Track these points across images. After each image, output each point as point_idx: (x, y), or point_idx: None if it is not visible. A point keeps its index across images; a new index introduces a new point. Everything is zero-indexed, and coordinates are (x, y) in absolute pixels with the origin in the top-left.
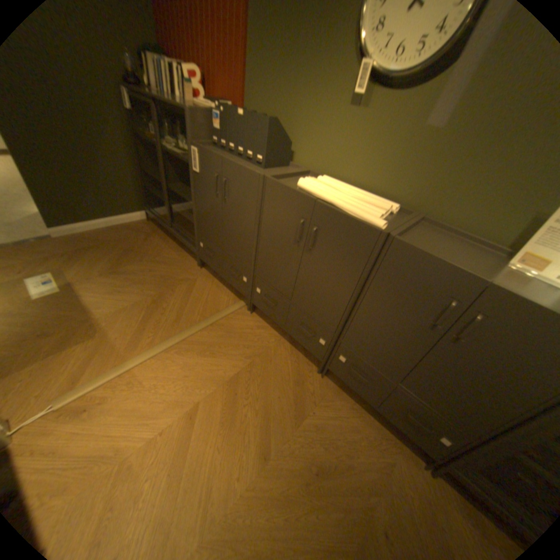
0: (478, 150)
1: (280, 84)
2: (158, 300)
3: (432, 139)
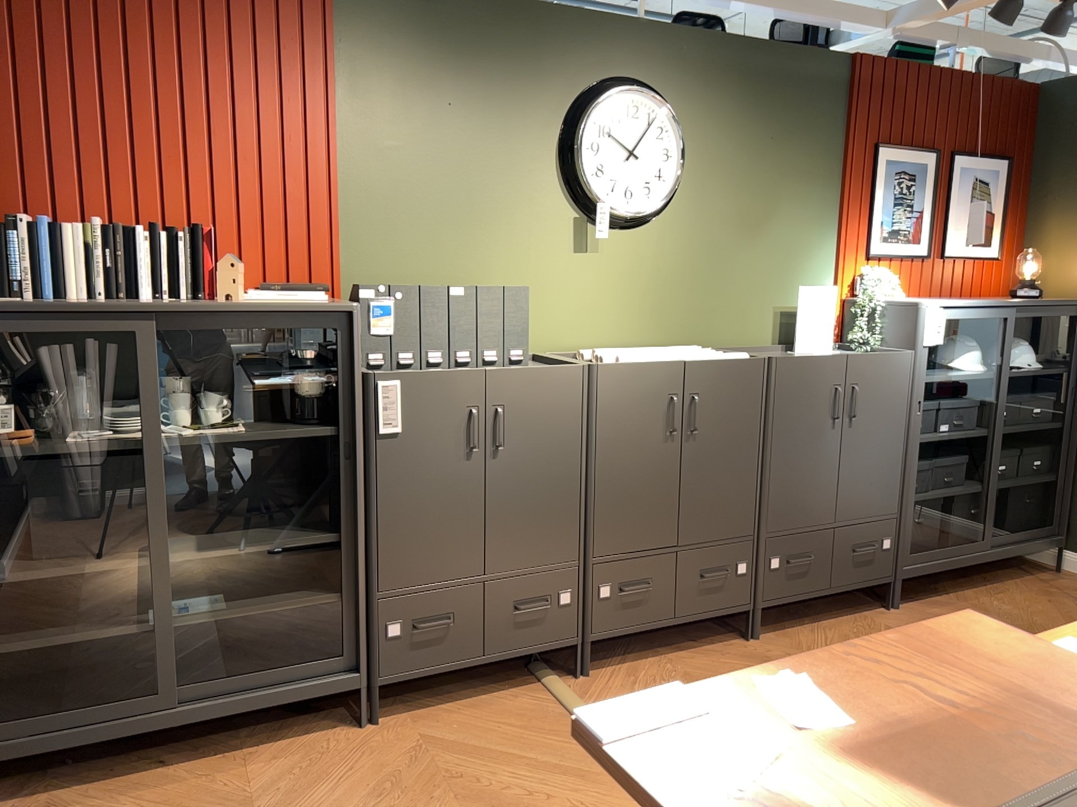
0: (718, 271)
1: (439, 239)
2: (487, 806)
3: (679, 270)
